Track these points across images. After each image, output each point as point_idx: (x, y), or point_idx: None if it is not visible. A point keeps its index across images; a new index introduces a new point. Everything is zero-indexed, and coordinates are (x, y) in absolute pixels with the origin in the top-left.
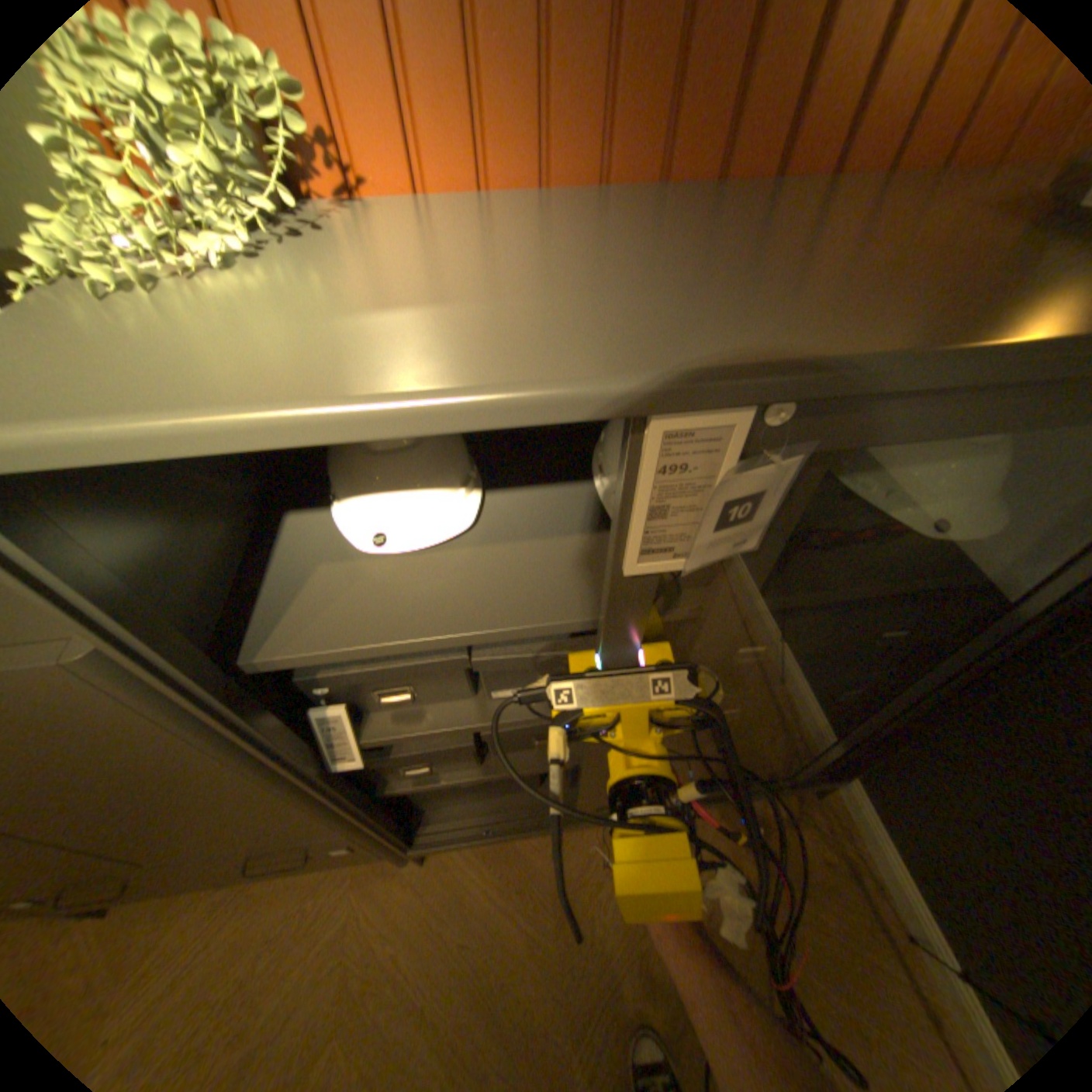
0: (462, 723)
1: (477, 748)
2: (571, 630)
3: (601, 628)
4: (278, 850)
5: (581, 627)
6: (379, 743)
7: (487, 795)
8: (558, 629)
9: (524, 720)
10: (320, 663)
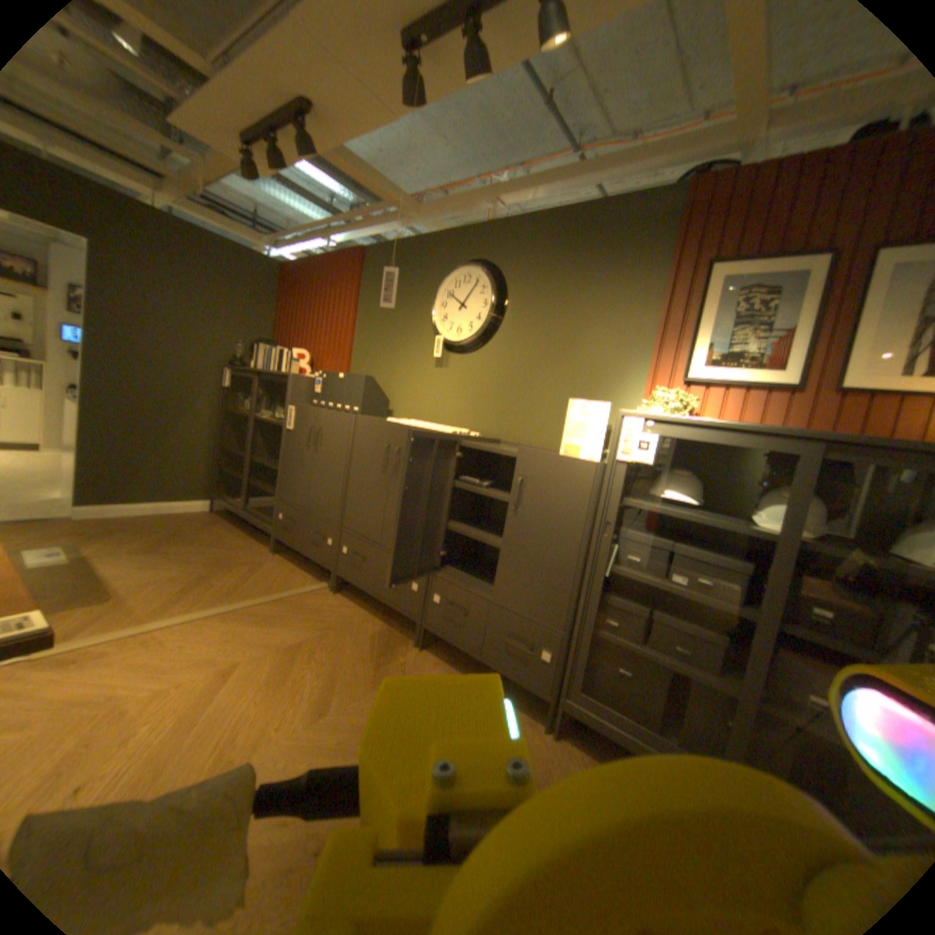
0: (655, 580)
1: (648, 621)
2: (723, 528)
3: (735, 531)
4: (532, 627)
5: (727, 526)
6: (619, 570)
7: (622, 714)
8: (718, 523)
9: (684, 591)
10: (634, 505)
